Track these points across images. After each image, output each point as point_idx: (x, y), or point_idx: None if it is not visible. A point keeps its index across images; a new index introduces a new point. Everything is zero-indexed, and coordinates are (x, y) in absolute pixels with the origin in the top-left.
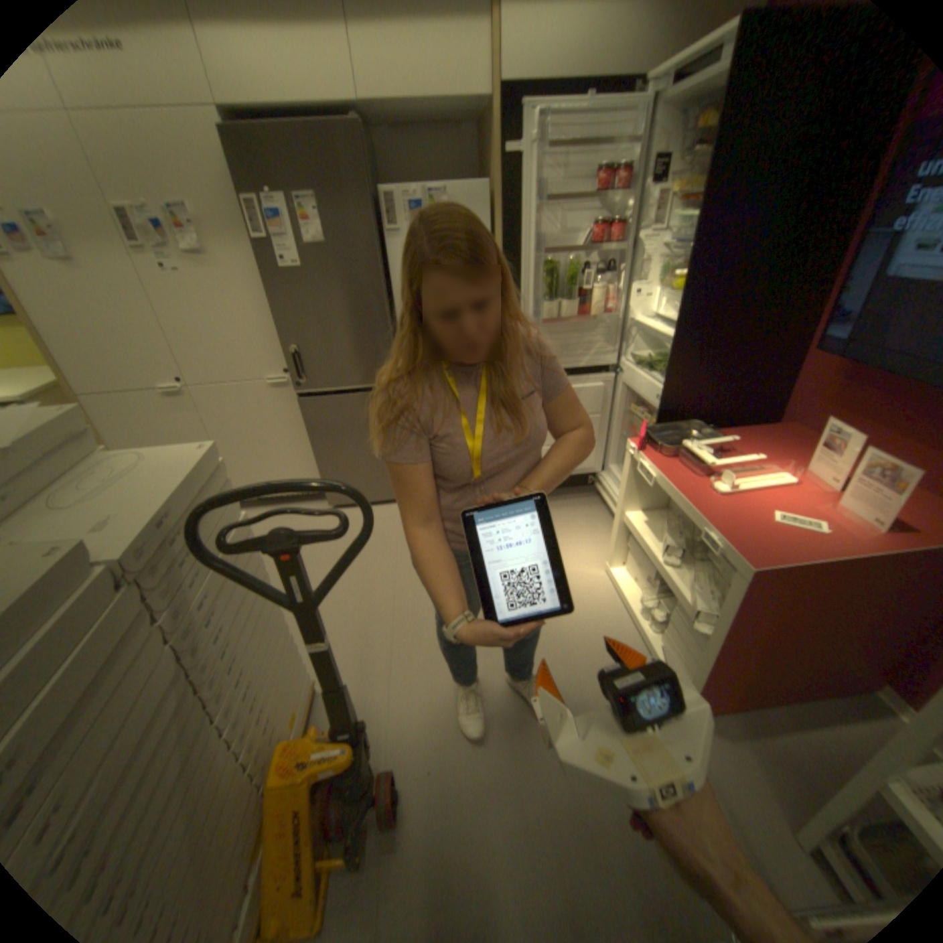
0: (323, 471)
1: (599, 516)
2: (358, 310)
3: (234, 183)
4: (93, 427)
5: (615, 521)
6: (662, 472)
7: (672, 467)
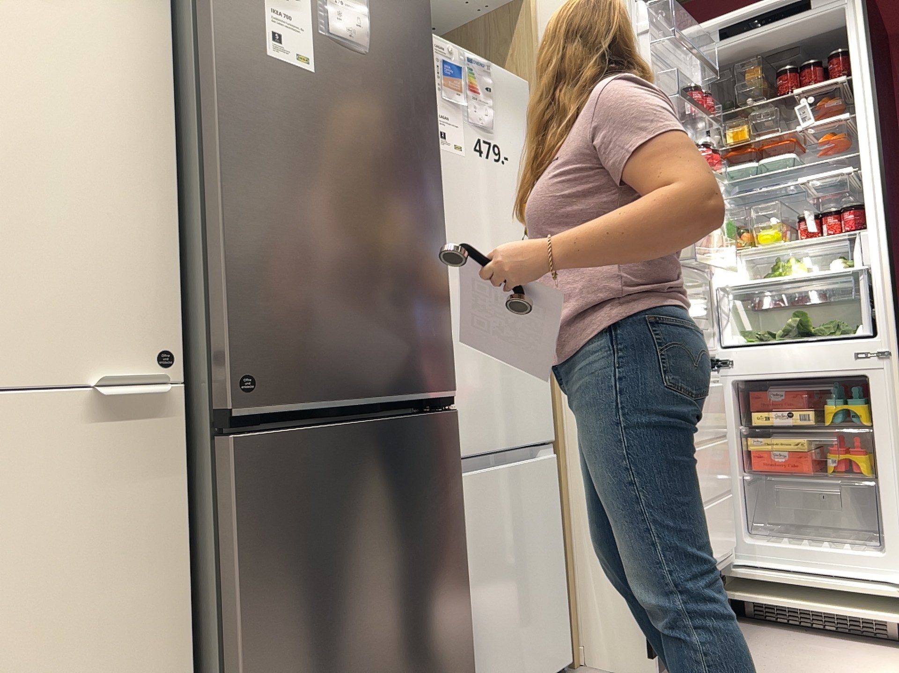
0: None
1: (793, 638)
2: (403, 206)
3: None
4: None
5: None
6: None
7: None
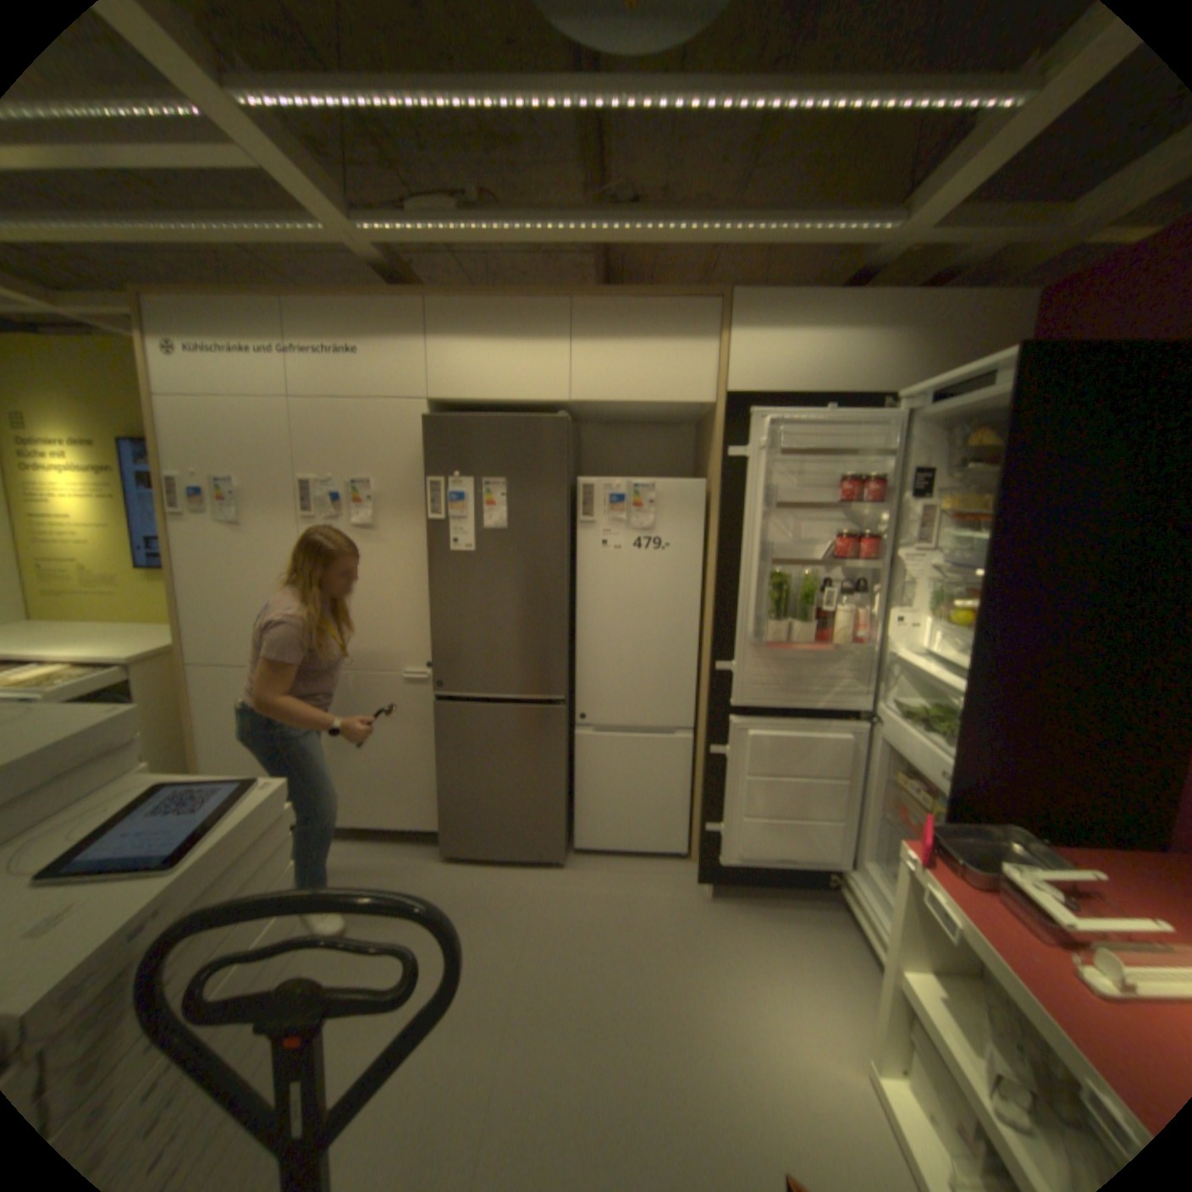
0: (444, 803)
1: (851, 953)
2: (531, 604)
3: (426, 466)
4: (188, 703)
5: (886, 983)
6: (975, 922)
7: (992, 915)
